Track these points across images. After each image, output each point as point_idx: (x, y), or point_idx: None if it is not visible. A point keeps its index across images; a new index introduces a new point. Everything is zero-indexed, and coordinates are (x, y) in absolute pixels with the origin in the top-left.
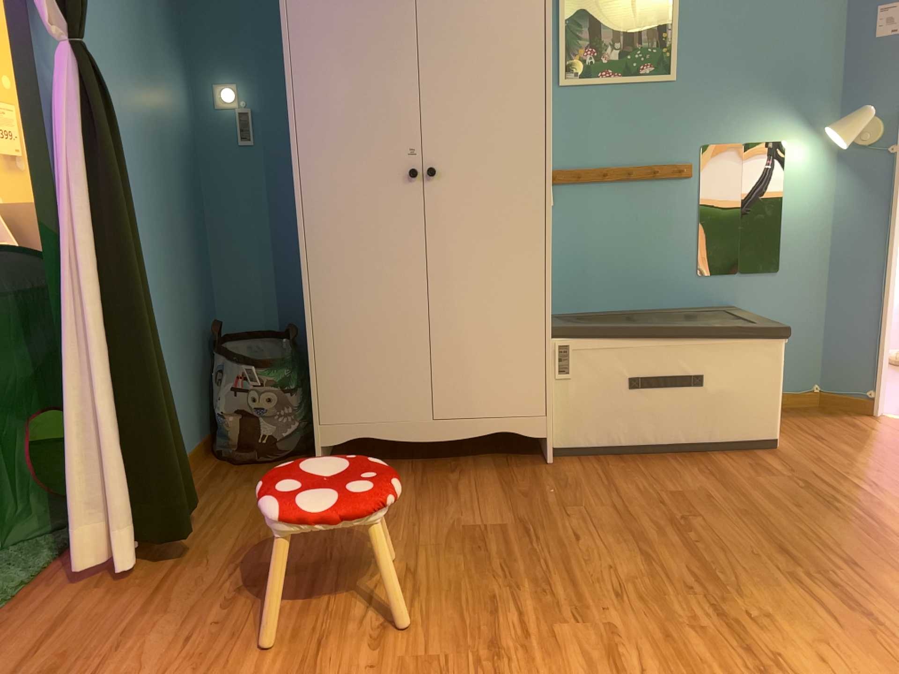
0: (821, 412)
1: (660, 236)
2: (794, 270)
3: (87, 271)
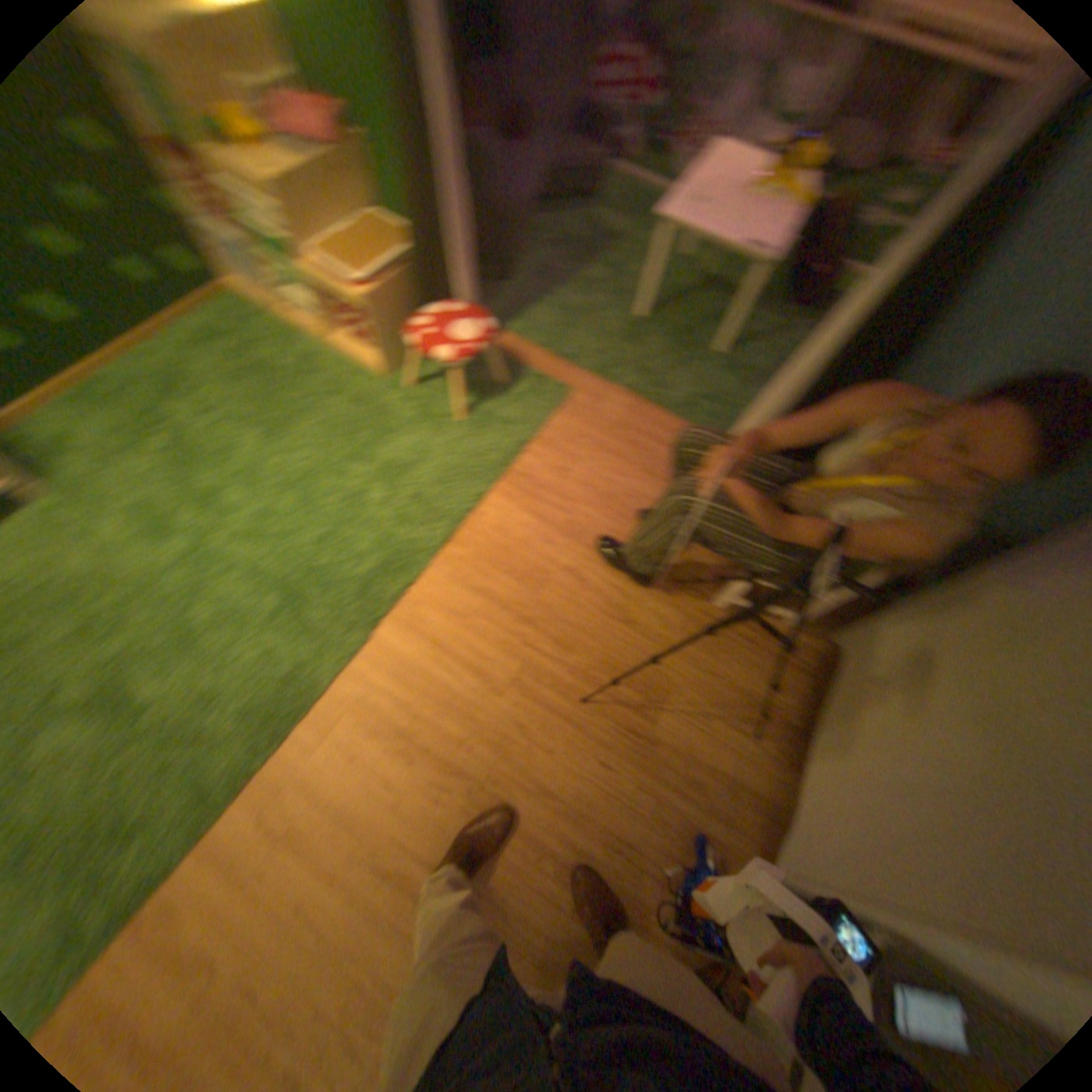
0: None
1: None
2: None
3: (847, 332)
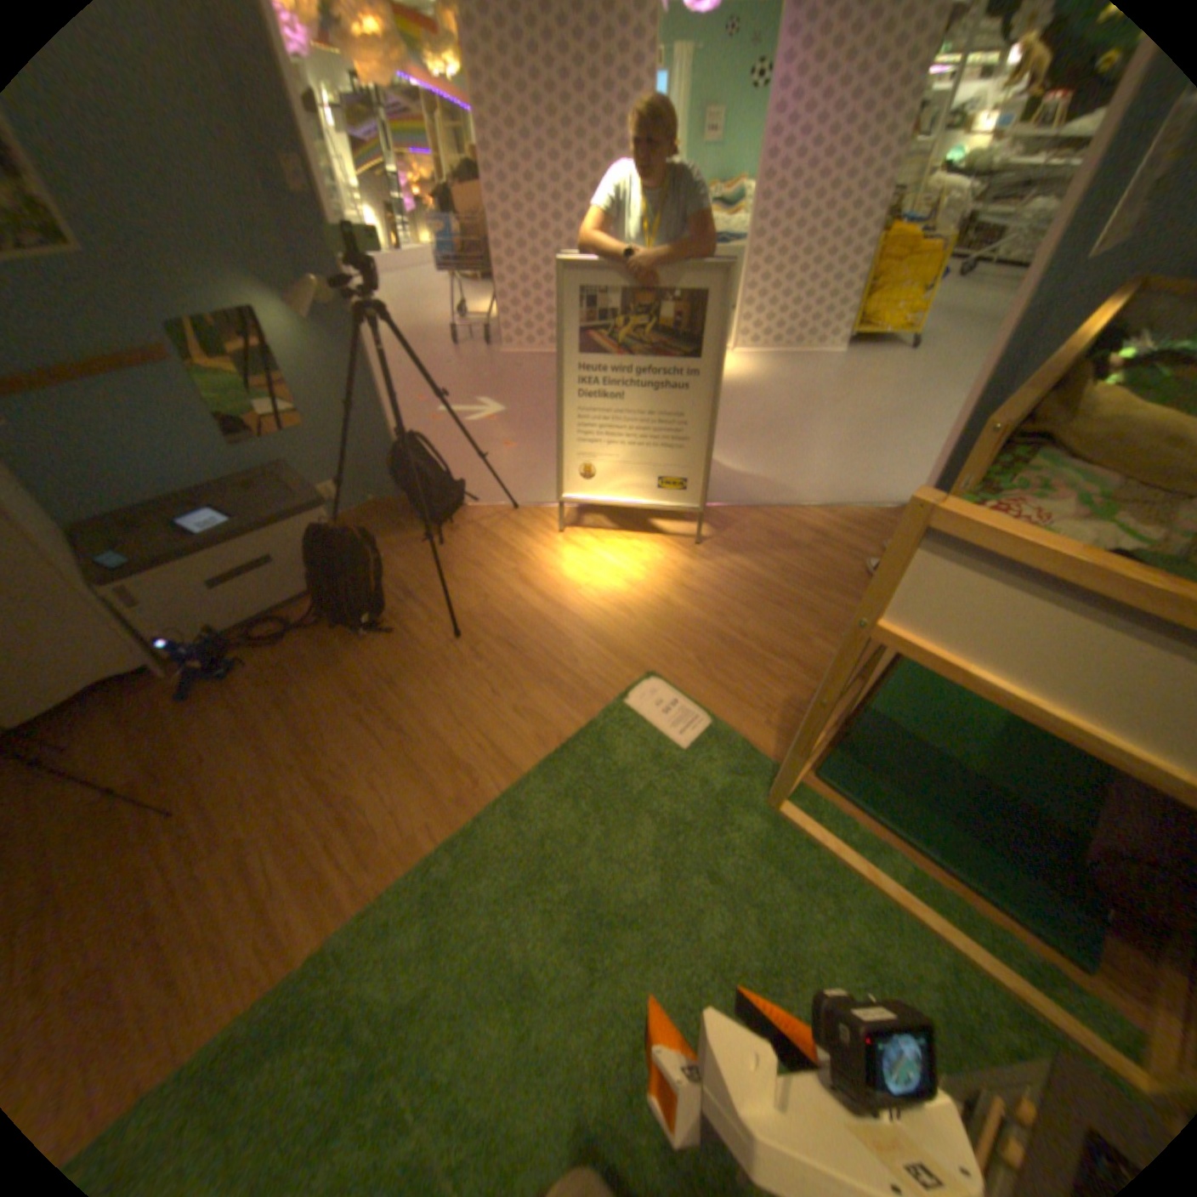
0: (379, 516)
1: (171, 424)
2: (315, 418)
3: None
